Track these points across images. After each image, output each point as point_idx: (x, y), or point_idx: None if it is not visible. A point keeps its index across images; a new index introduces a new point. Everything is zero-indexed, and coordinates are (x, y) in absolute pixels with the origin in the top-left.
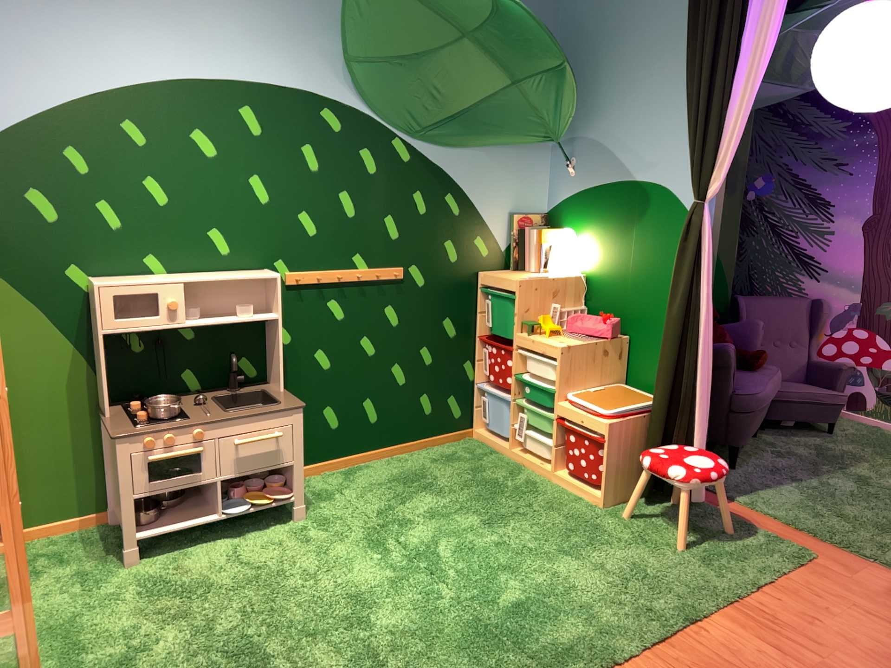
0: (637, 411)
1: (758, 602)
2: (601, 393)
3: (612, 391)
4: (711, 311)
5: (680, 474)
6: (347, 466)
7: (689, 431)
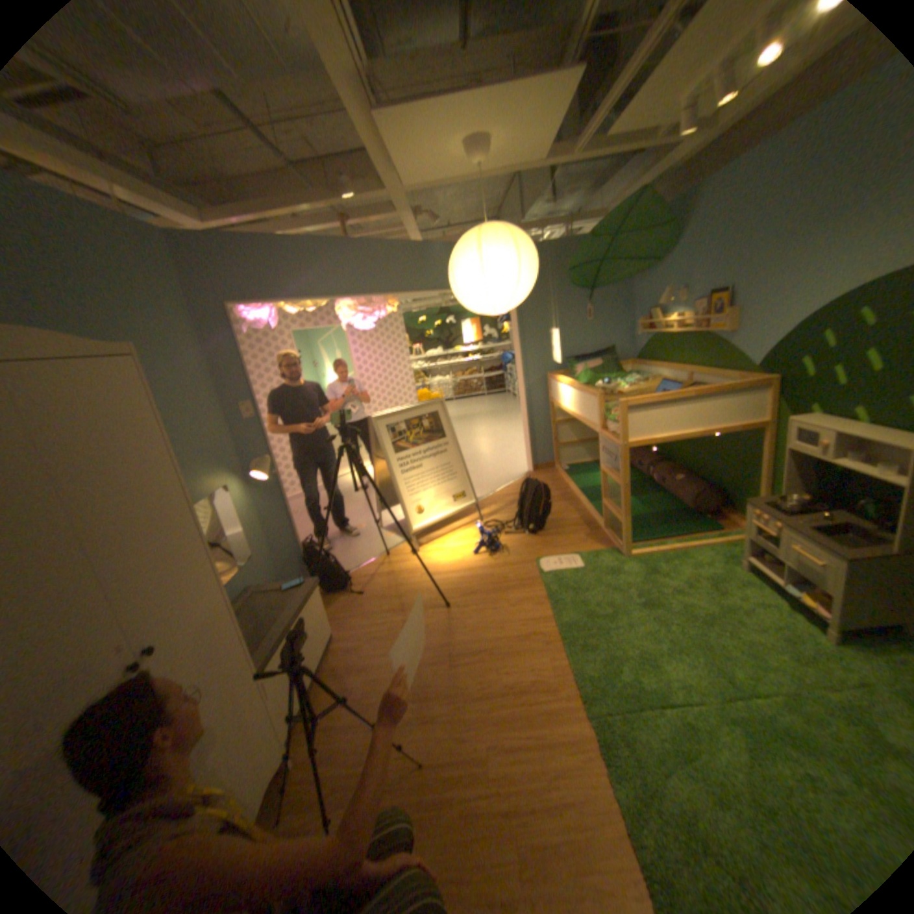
0: None
1: None
2: None
3: None
4: None
5: None
6: None
7: None
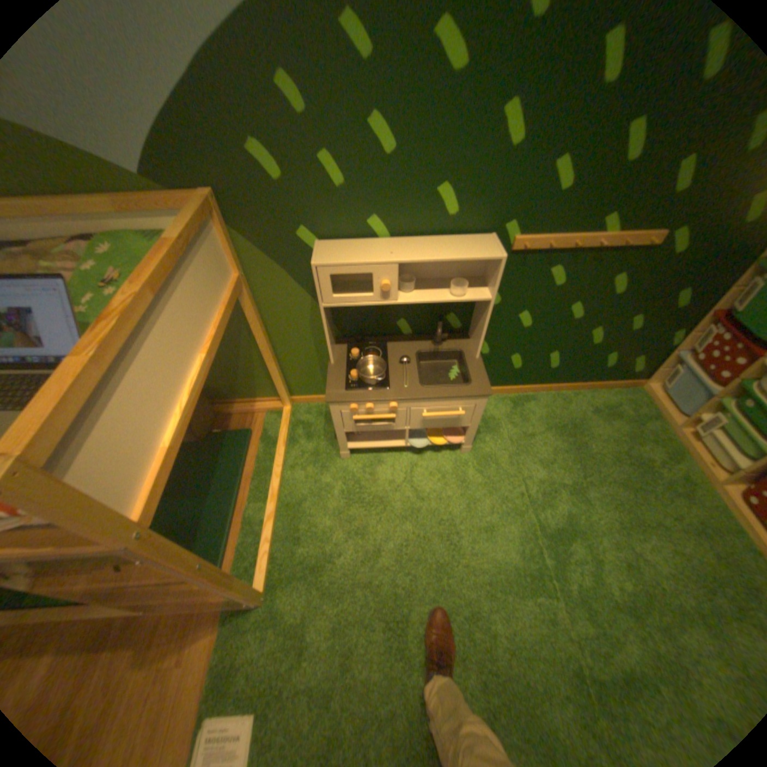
0: None
1: None
2: None
3: None
4: None
5: None
6: (518, 393)
7: None
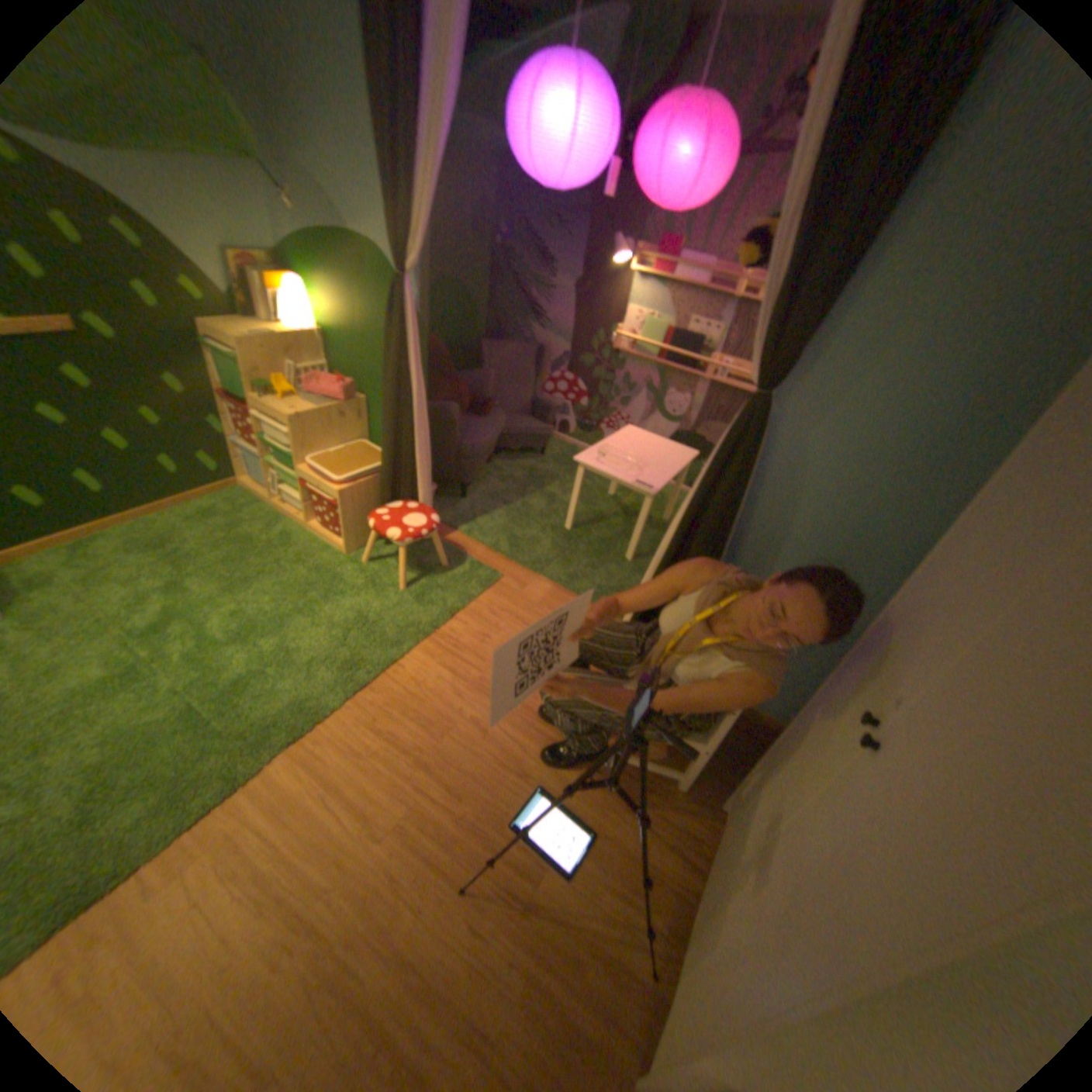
0: (368, 476)
1: (449, 631)
2: (340, 456)
3: (352, 452)
4: (423, 388)
5: (395, 538)
6: (77, 538)
7: (409, 493)
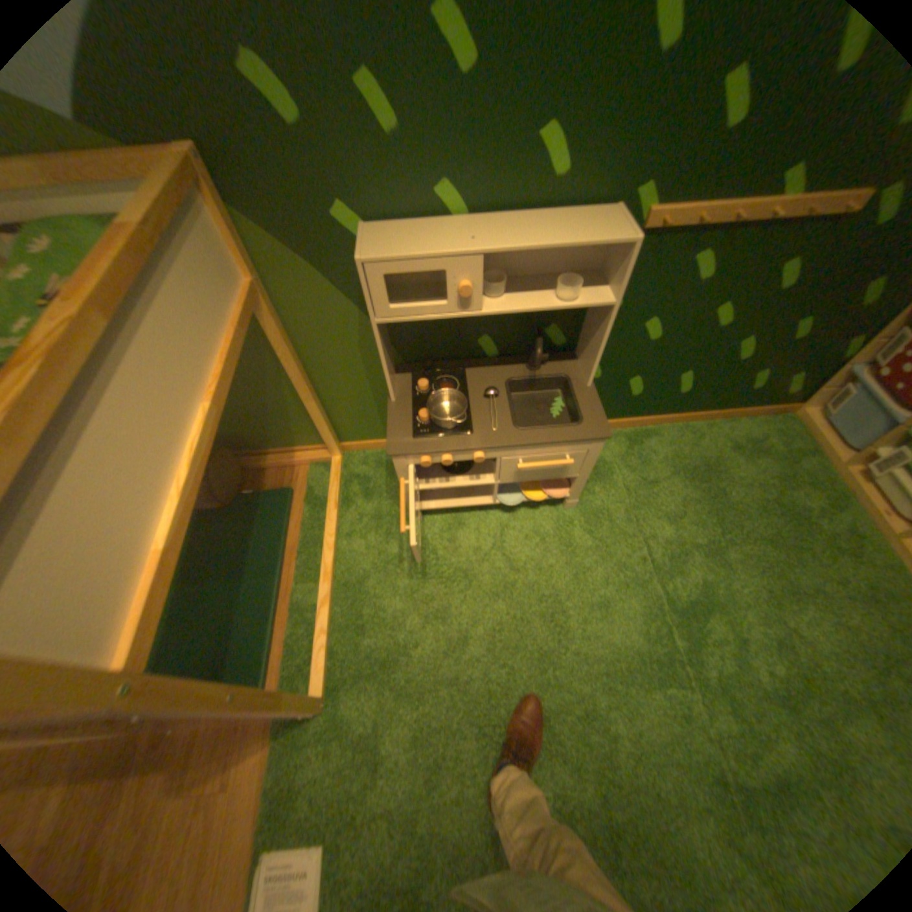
0: None
1: None
2: None
3: None
4: None
5: None
6: (635, 427)
7: None
